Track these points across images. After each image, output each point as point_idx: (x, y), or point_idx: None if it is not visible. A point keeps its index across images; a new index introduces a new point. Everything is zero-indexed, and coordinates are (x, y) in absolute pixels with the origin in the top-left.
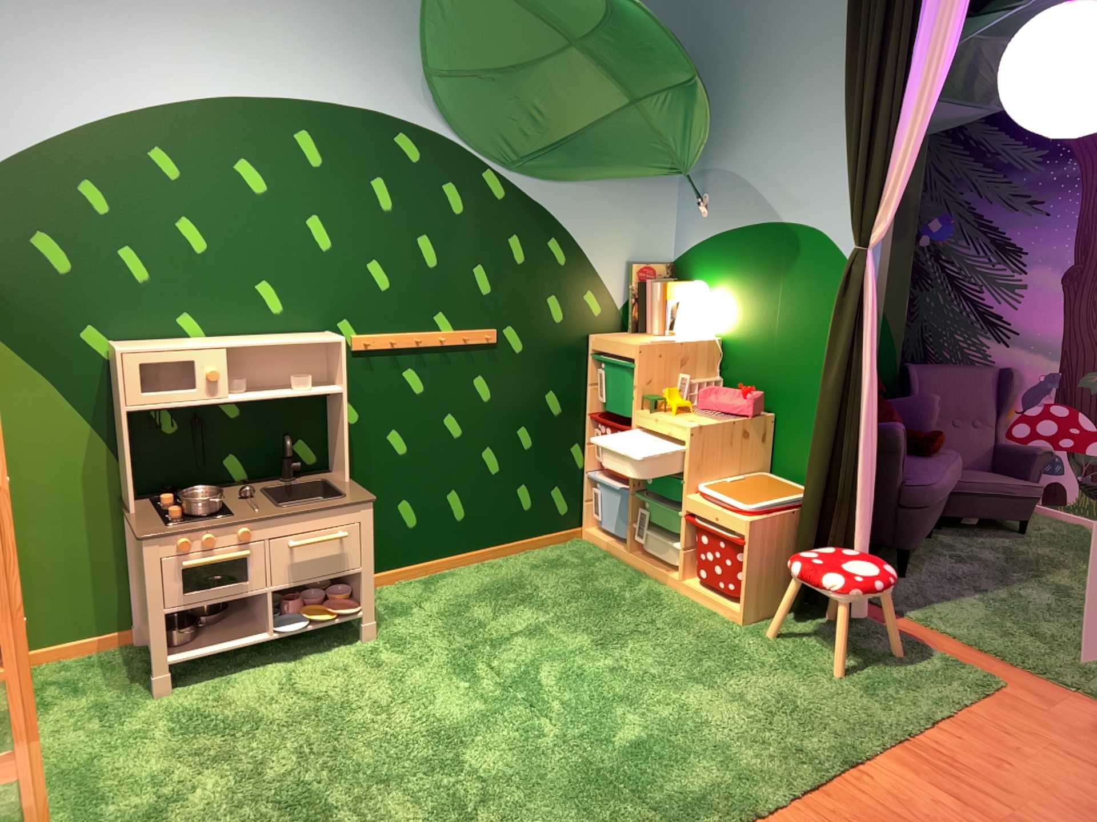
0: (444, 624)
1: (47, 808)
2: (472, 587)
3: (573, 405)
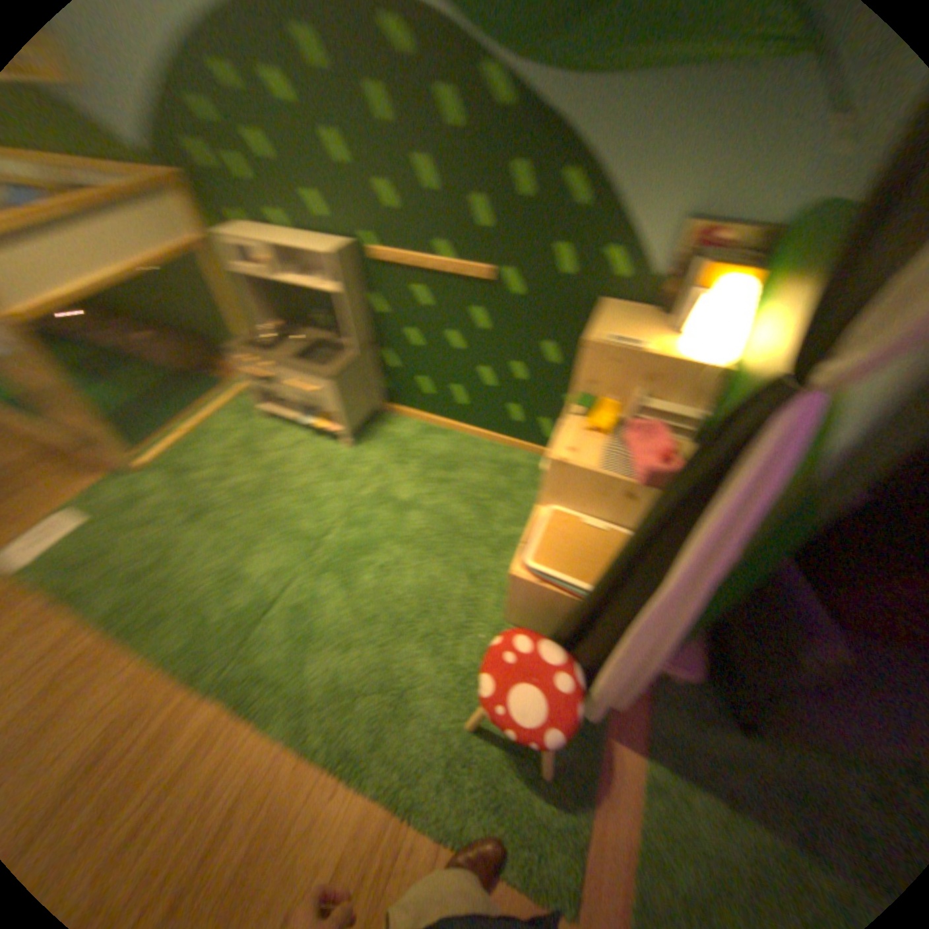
0: (385, 465)
1: (171, 445)
2: (438, 450)
3: (569, 362)
